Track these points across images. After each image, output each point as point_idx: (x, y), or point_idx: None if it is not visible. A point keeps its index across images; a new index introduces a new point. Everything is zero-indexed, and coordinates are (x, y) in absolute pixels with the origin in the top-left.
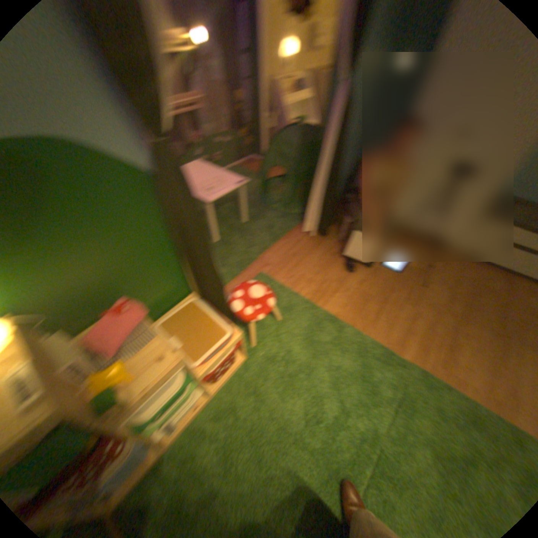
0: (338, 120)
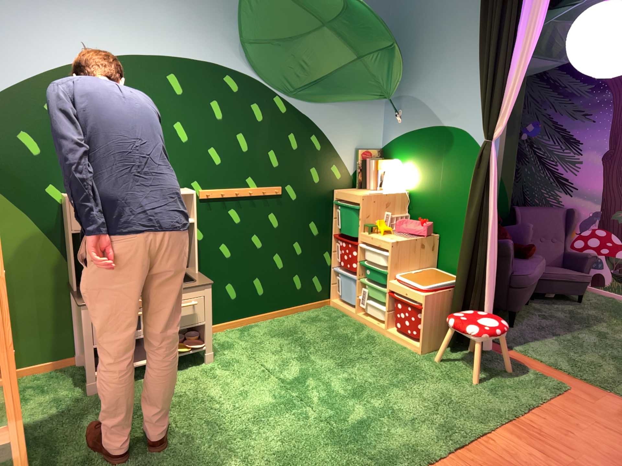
0: None
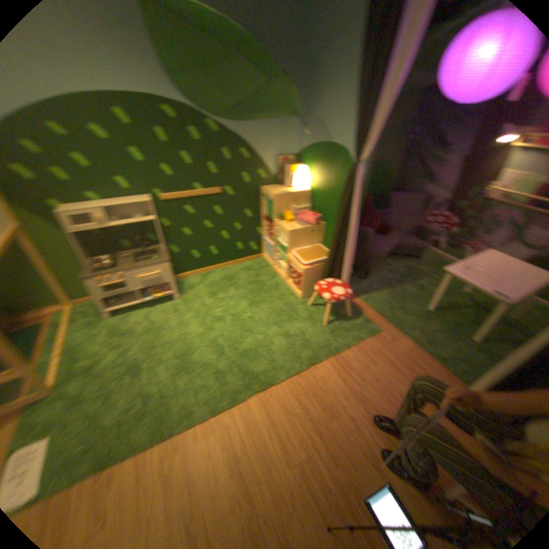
0: None
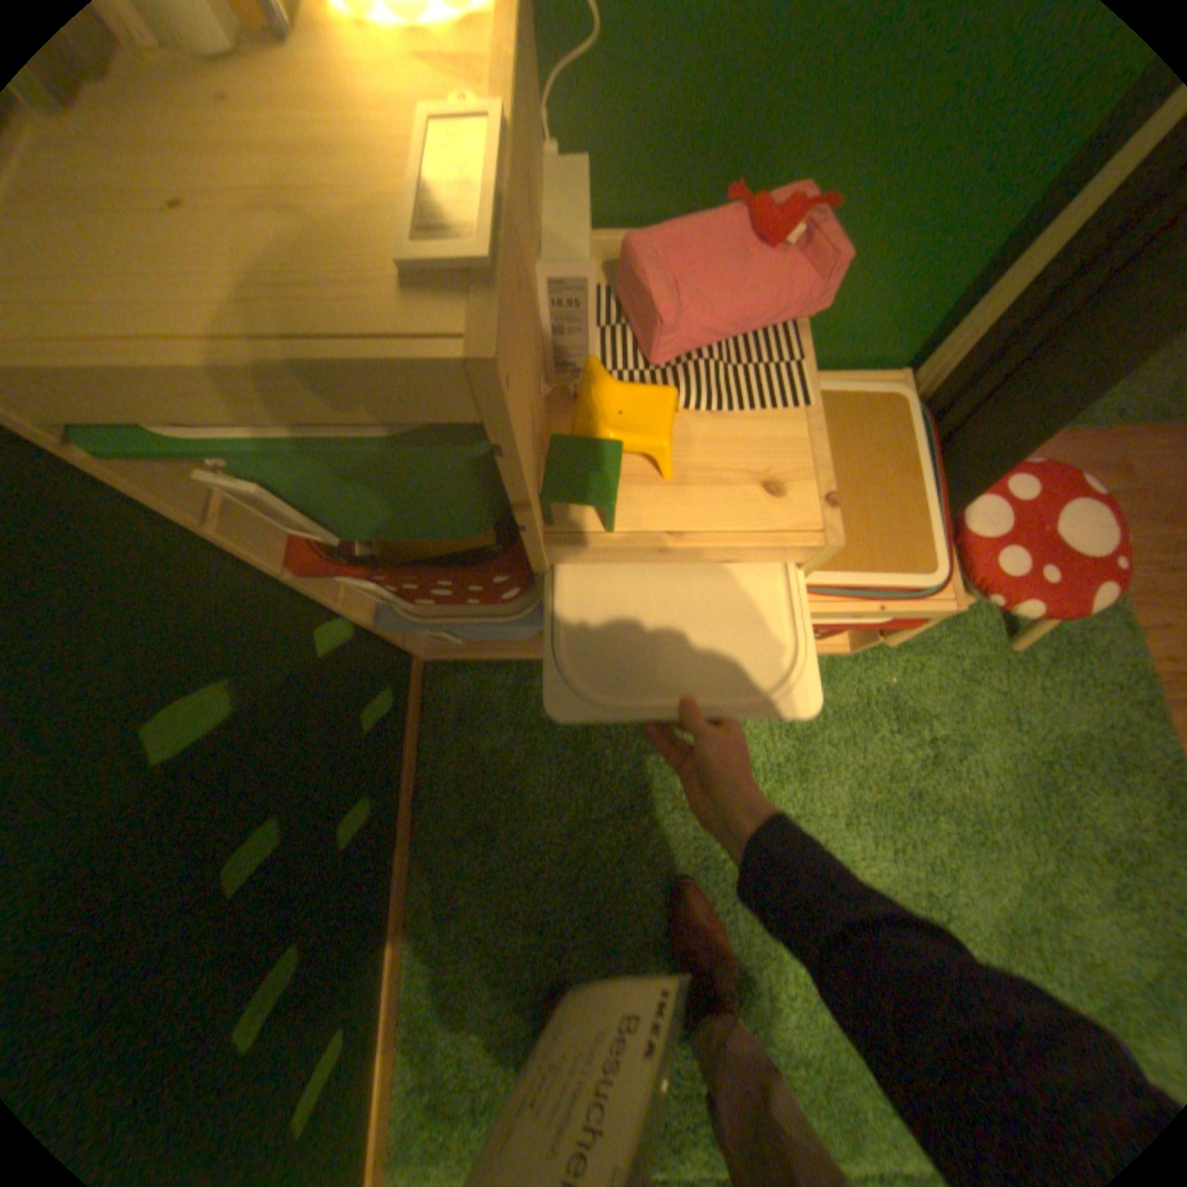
0: None
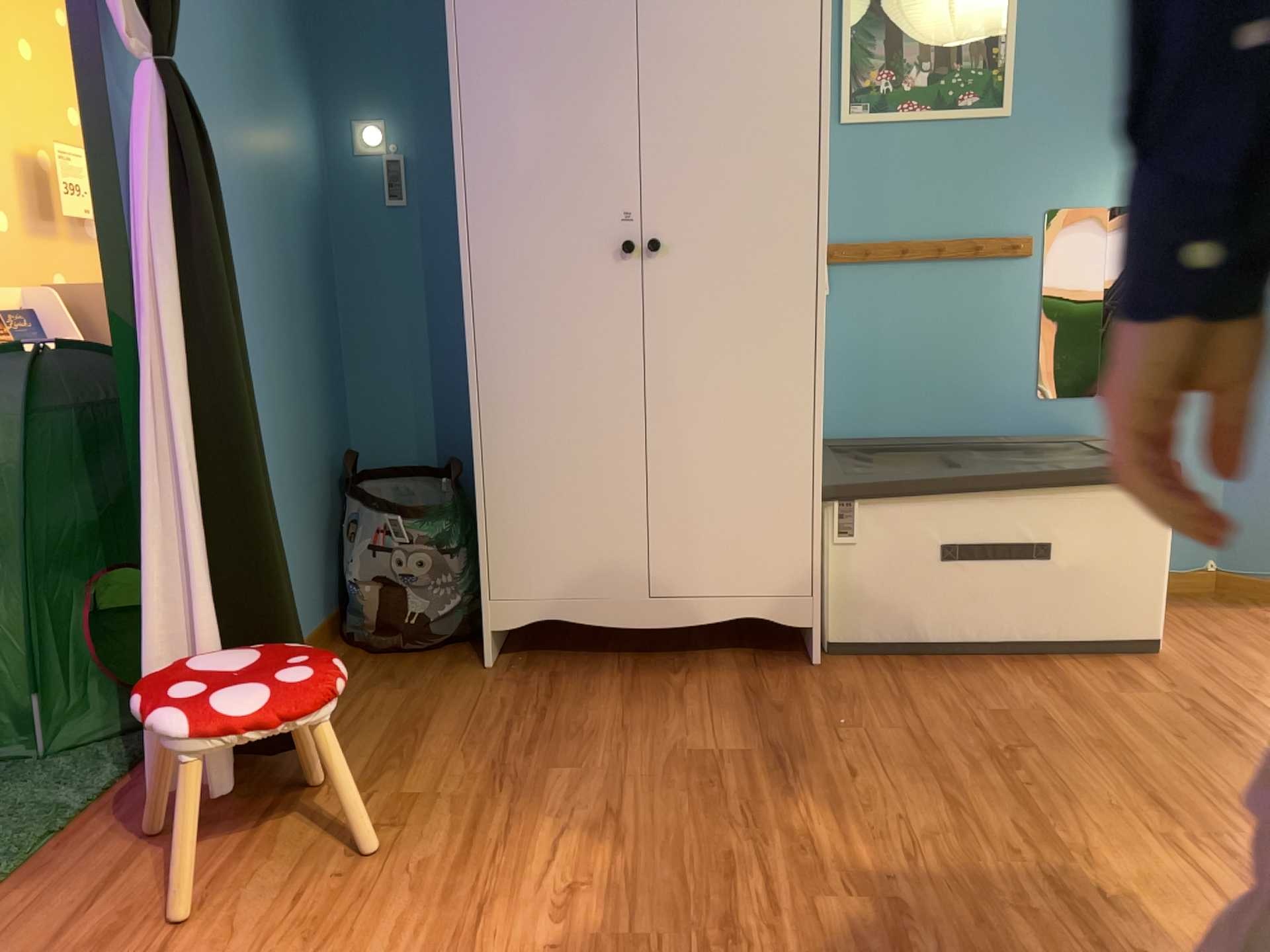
0: (168, 229)
